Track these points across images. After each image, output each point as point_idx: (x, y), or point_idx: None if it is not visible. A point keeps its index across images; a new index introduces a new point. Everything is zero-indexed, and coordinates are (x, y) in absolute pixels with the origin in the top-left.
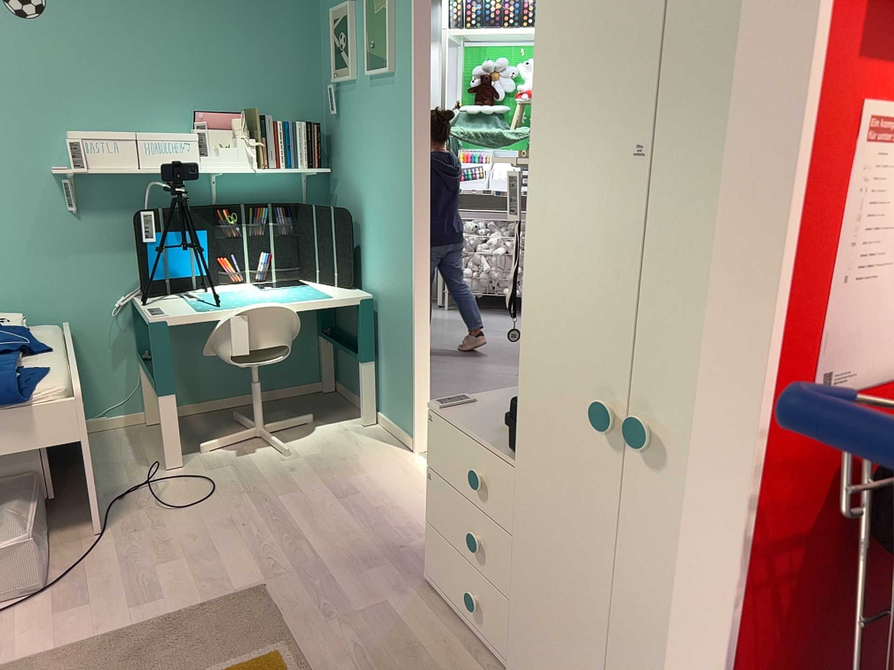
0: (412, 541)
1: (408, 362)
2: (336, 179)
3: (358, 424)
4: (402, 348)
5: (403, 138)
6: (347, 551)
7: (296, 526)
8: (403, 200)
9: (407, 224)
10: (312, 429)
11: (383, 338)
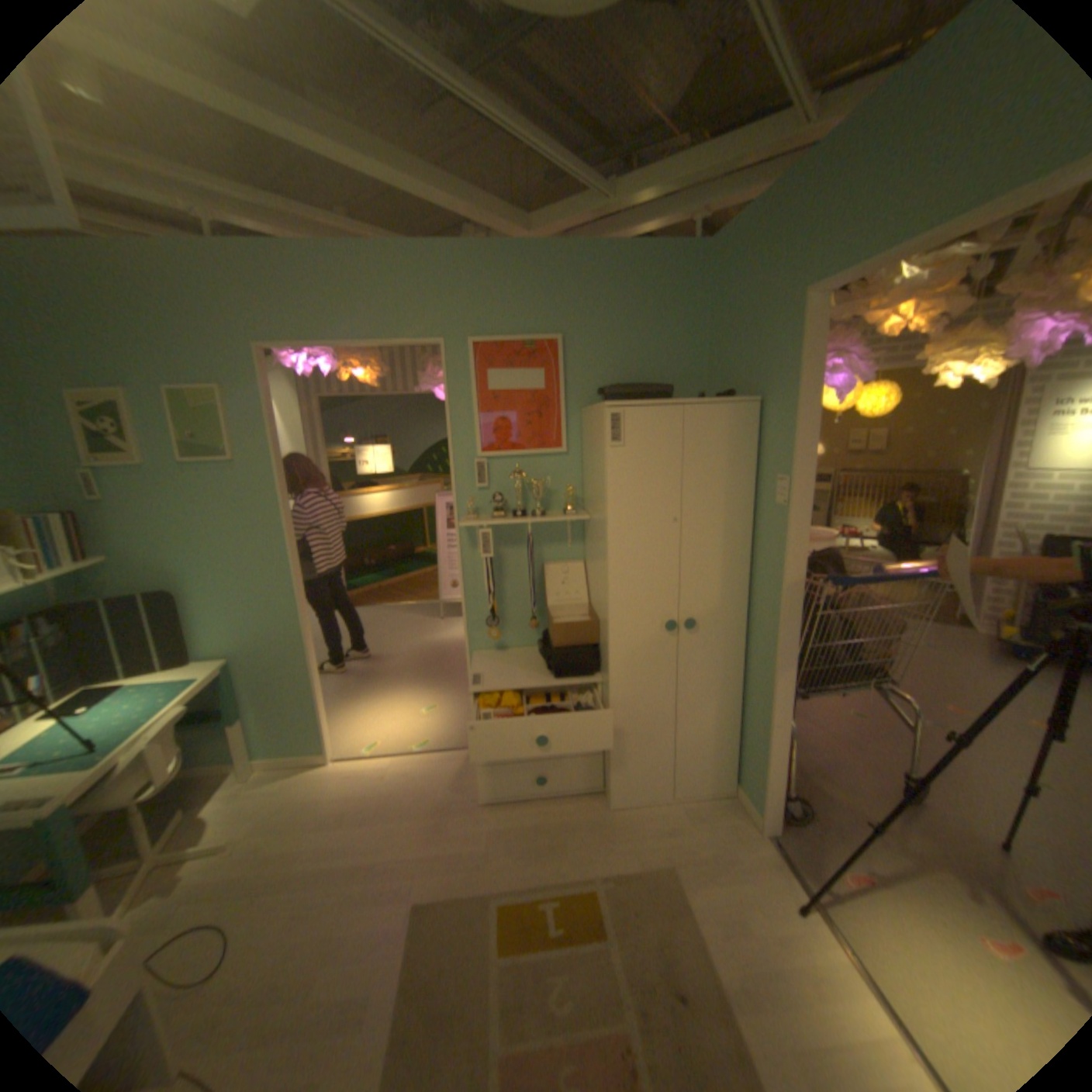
0: (433, 801)
1: (301, 697)
2: (100, 567)
3: (234, 785)
4: (286, 690)
5: (260, 515)
6: (413, 840)
7: (350, 868)
8: (270, 567)
9: (280, 586)
10: (196, 821)
11: (248, 693)
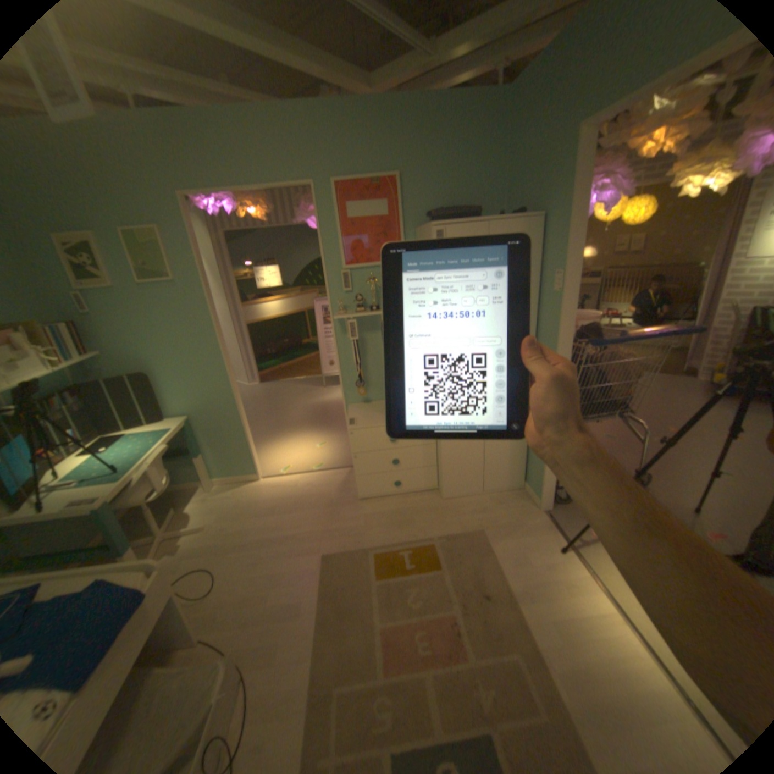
0: (329, 498)
1: (238, 439)
2: (96, 359)
3: (203, 494)
4: (228, 434)
5: (197, 318)
6: (318, 521)
7: (281, 537)
8: (208, 354)
9: (216, 366)
10: (183, 515)
11: (204, 437)
